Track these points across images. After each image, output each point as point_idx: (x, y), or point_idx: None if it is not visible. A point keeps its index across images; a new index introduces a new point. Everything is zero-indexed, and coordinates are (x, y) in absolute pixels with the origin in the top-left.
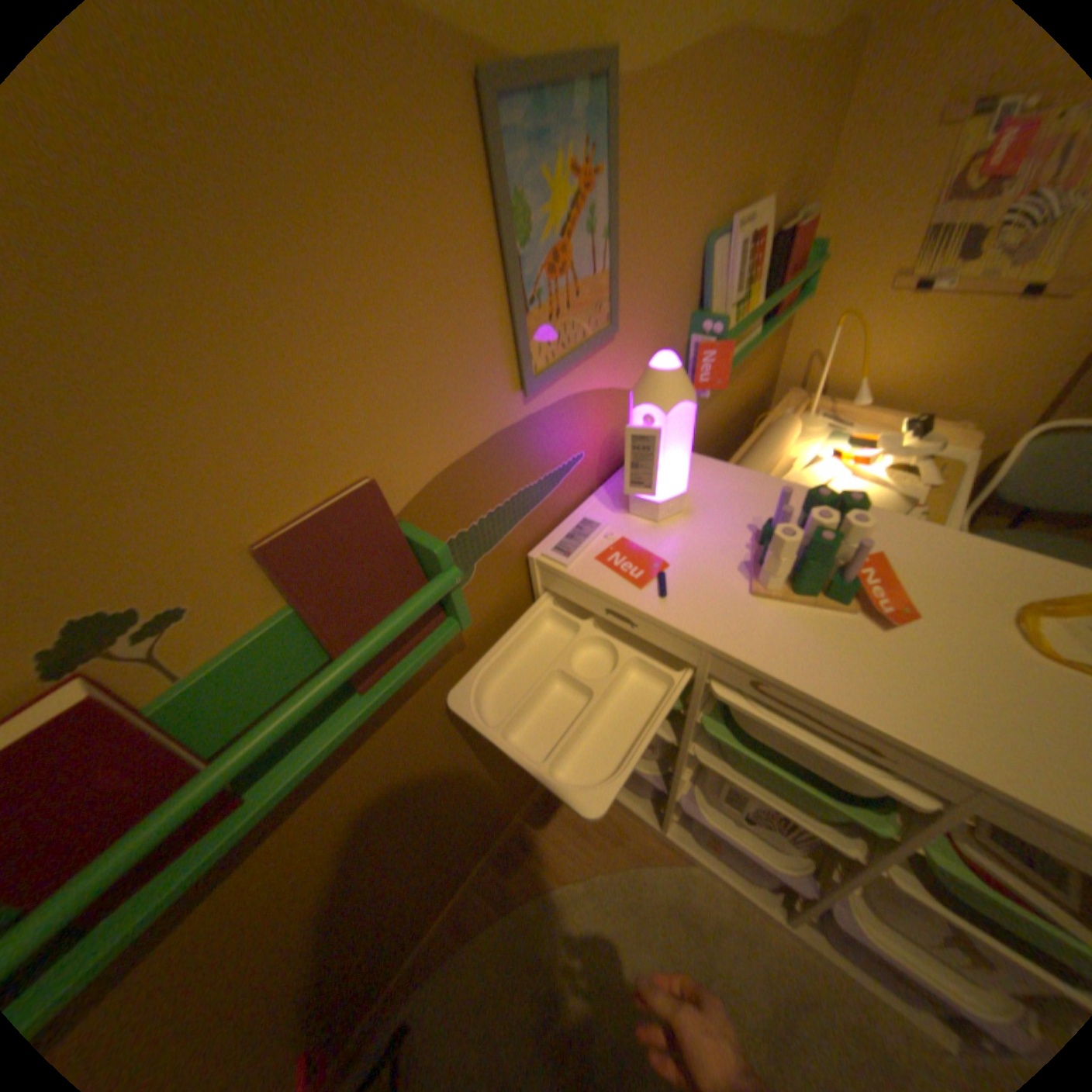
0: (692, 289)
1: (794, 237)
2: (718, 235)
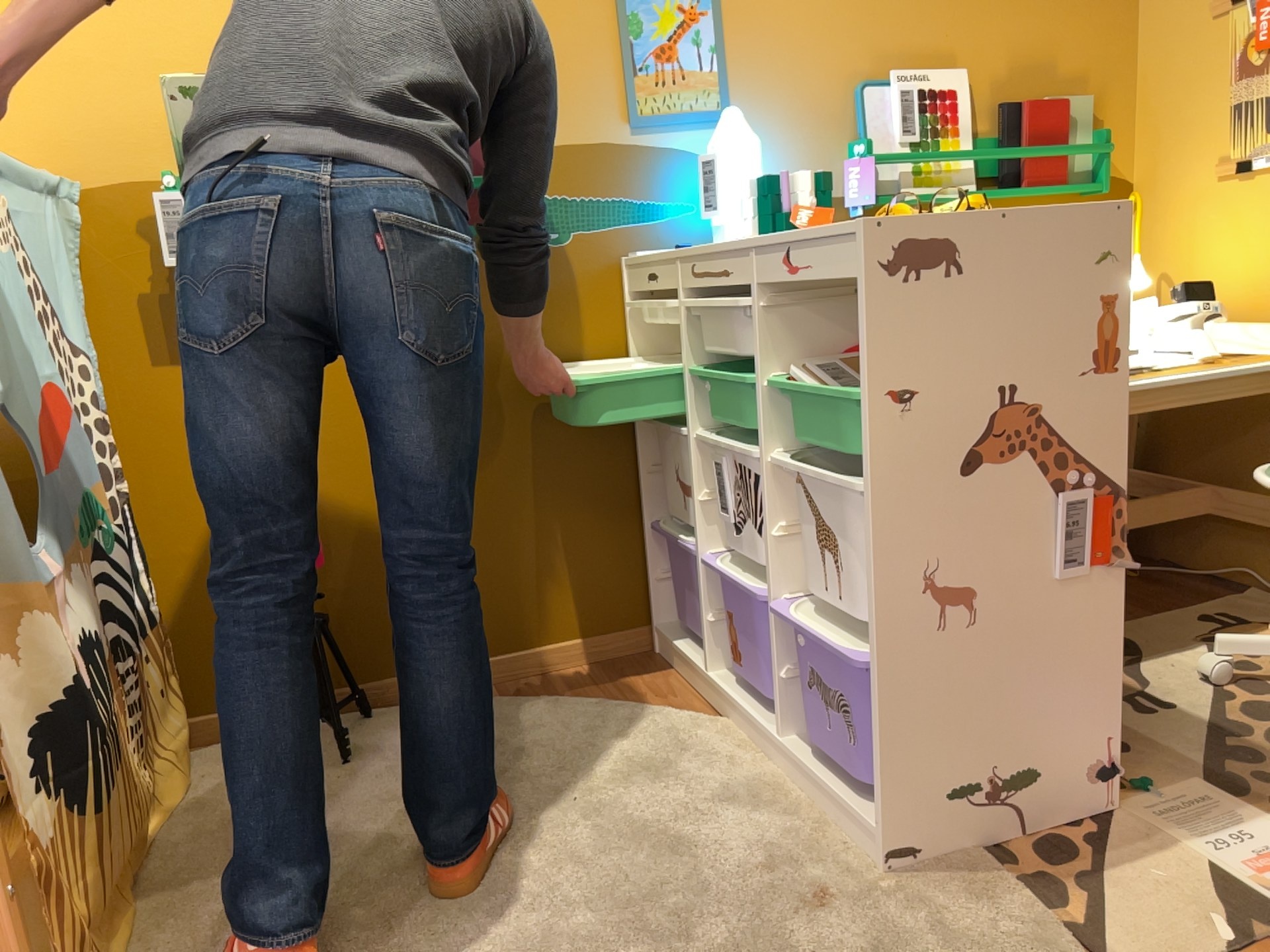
0: (841, 122)
1: (1017, 113)
2: (866, 84)
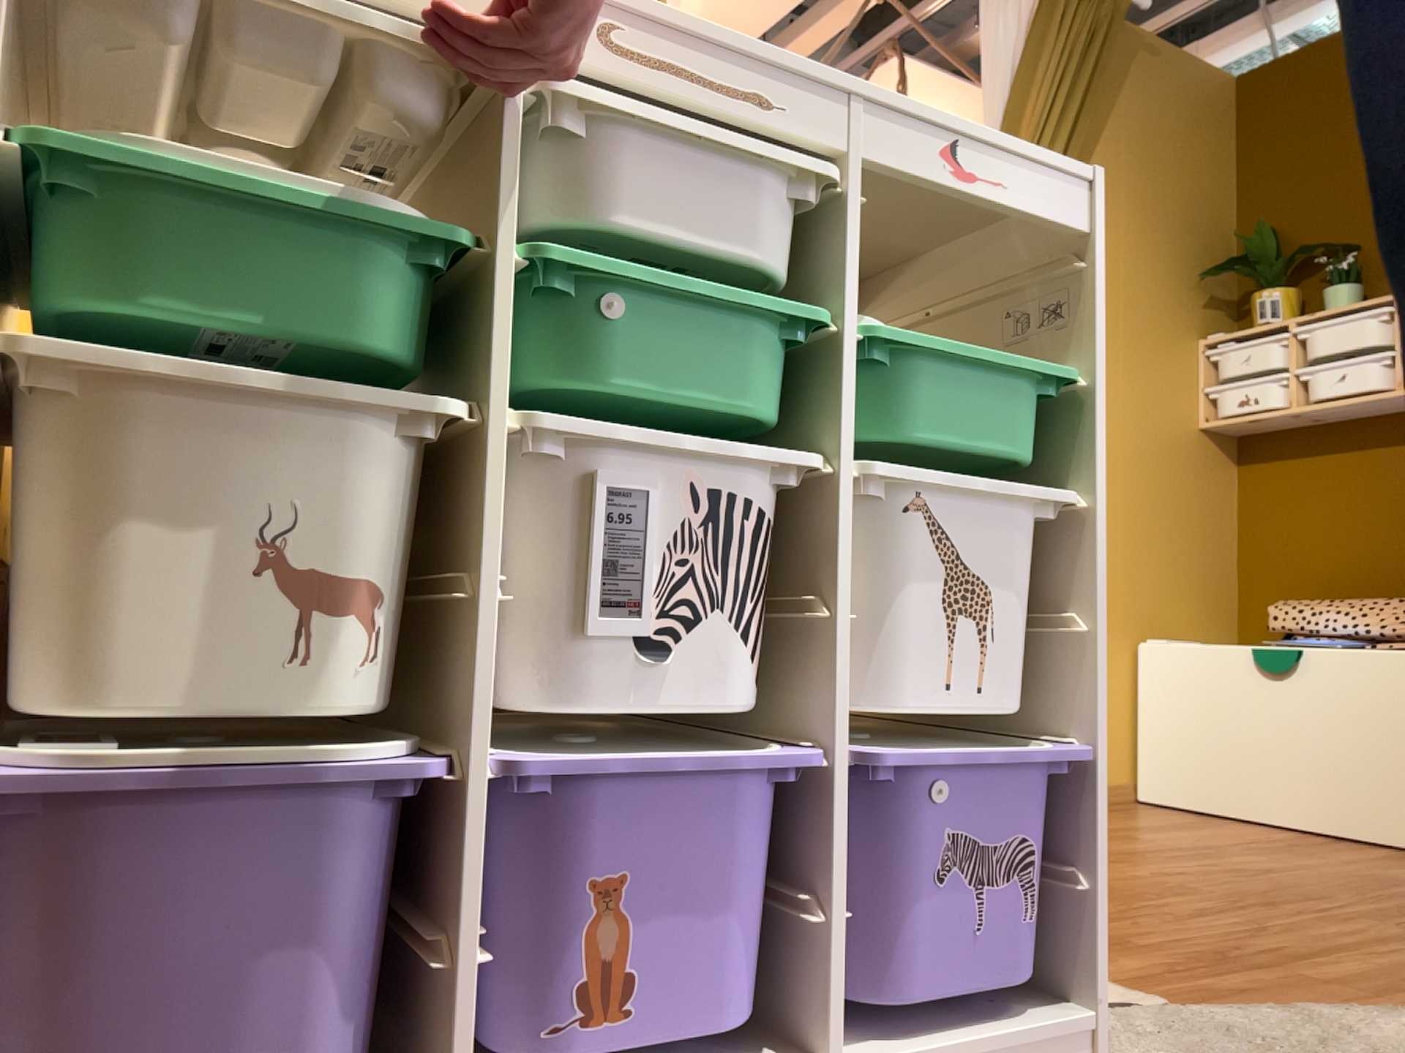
0: None
1: None
2: None
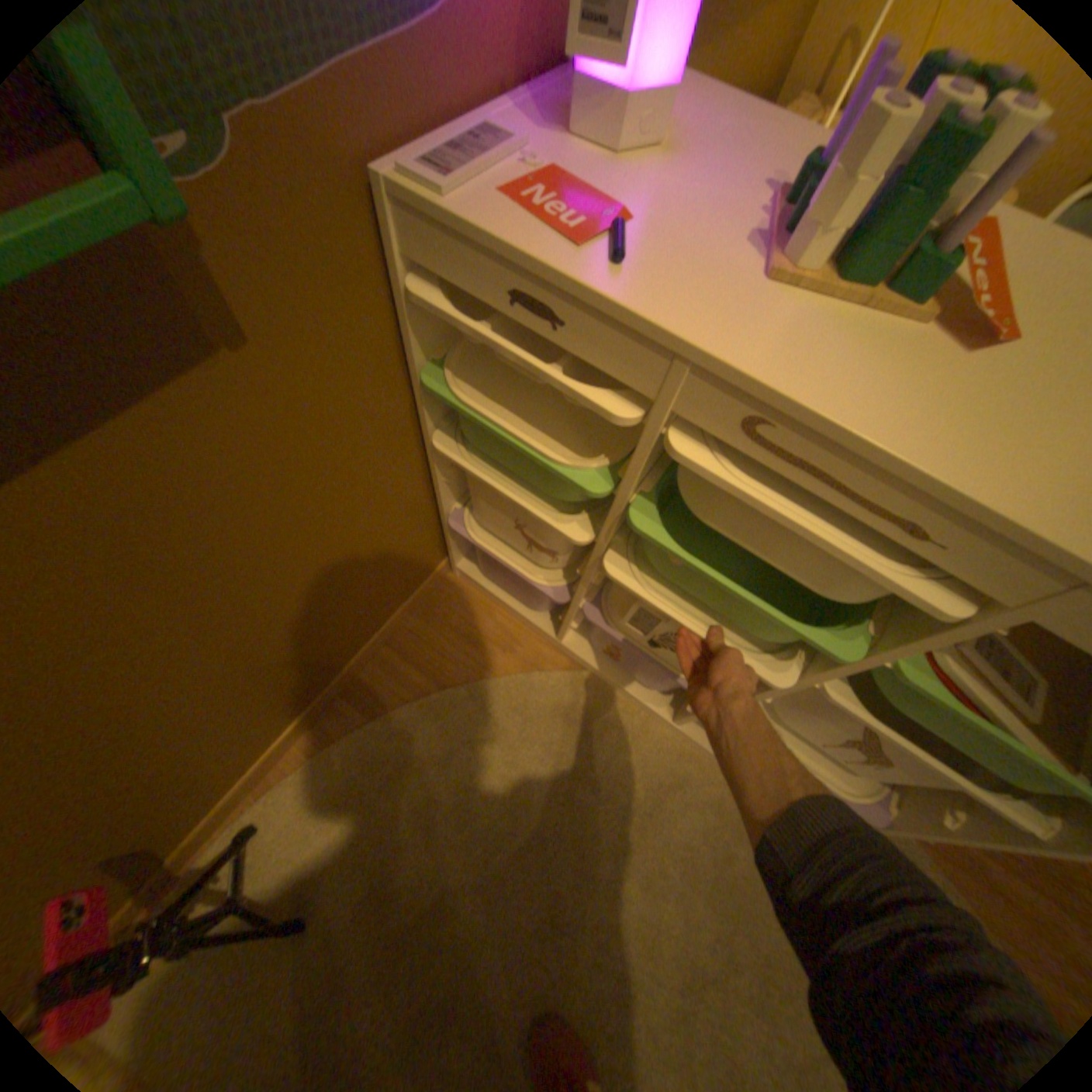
0: None
1: None
2: None
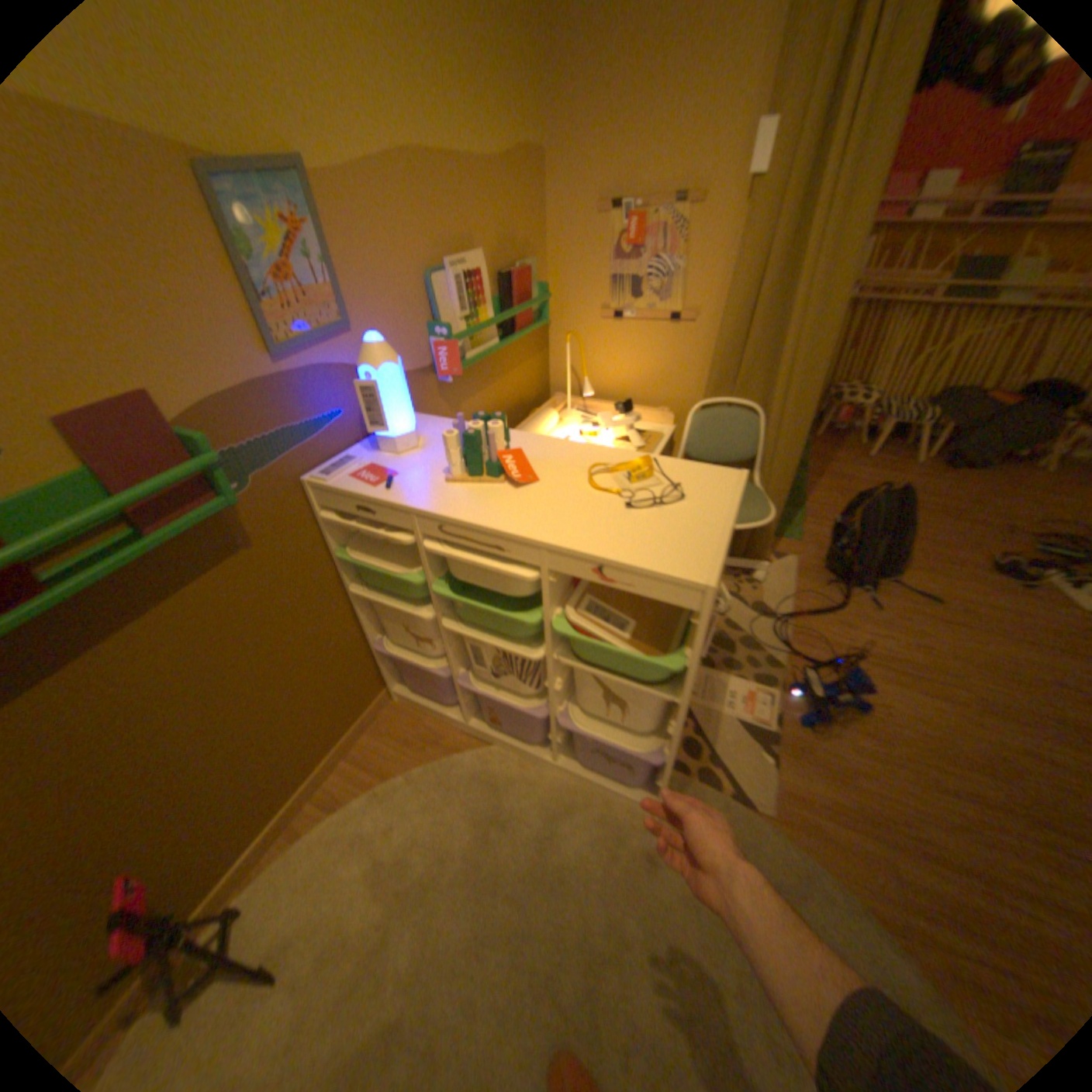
0: (421, 307)
1: (510, 281)
2: (432, 273)
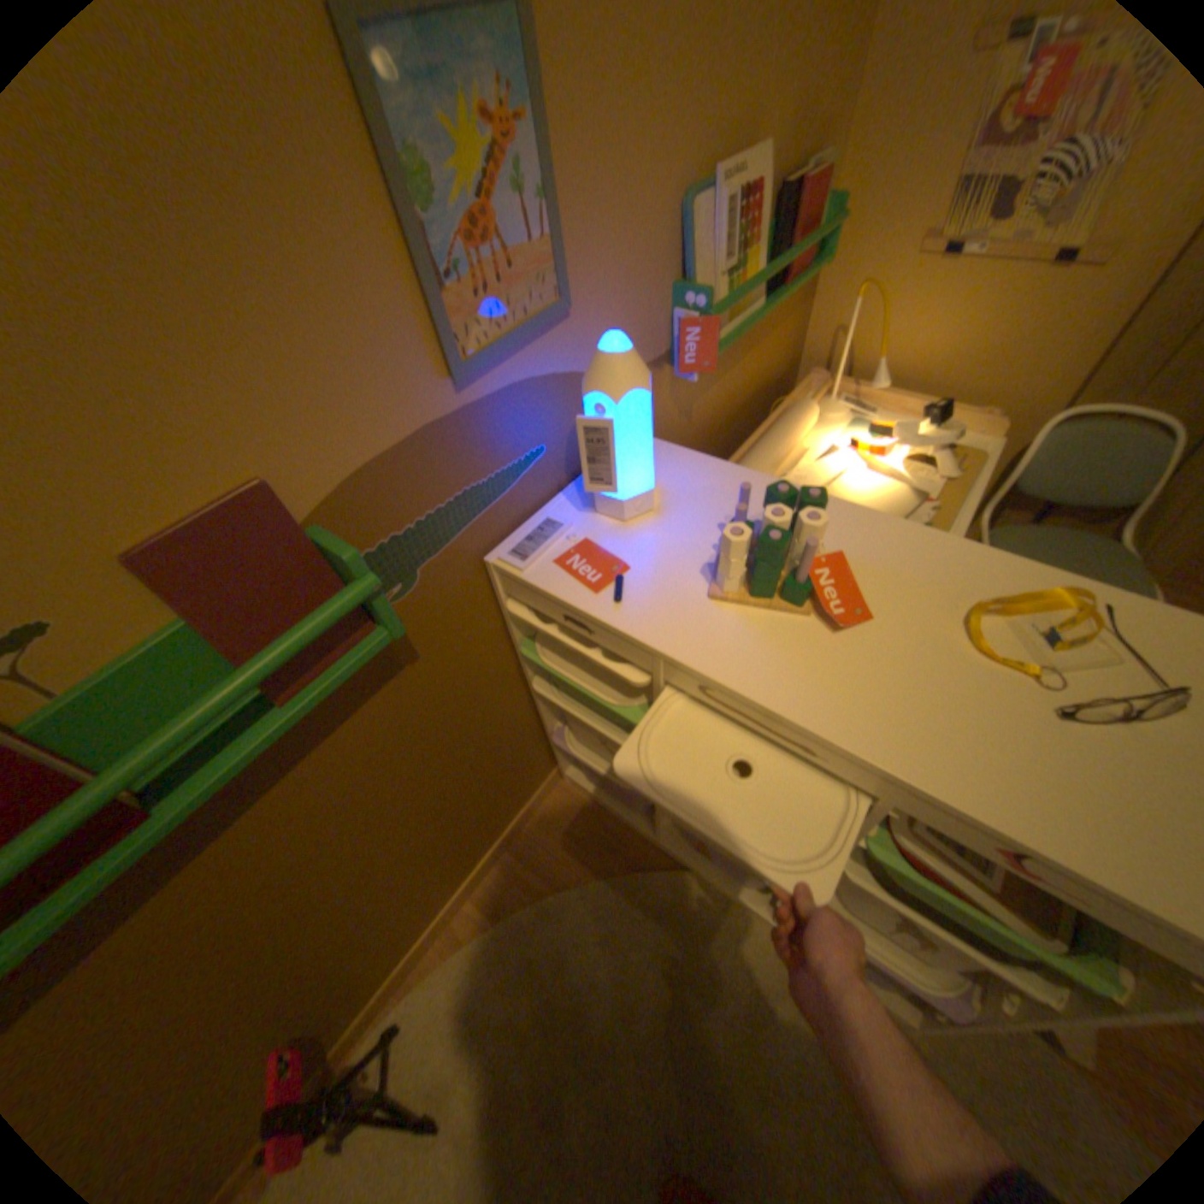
0: (670, 257)
1: (801, 192)
2: (697, 192)
